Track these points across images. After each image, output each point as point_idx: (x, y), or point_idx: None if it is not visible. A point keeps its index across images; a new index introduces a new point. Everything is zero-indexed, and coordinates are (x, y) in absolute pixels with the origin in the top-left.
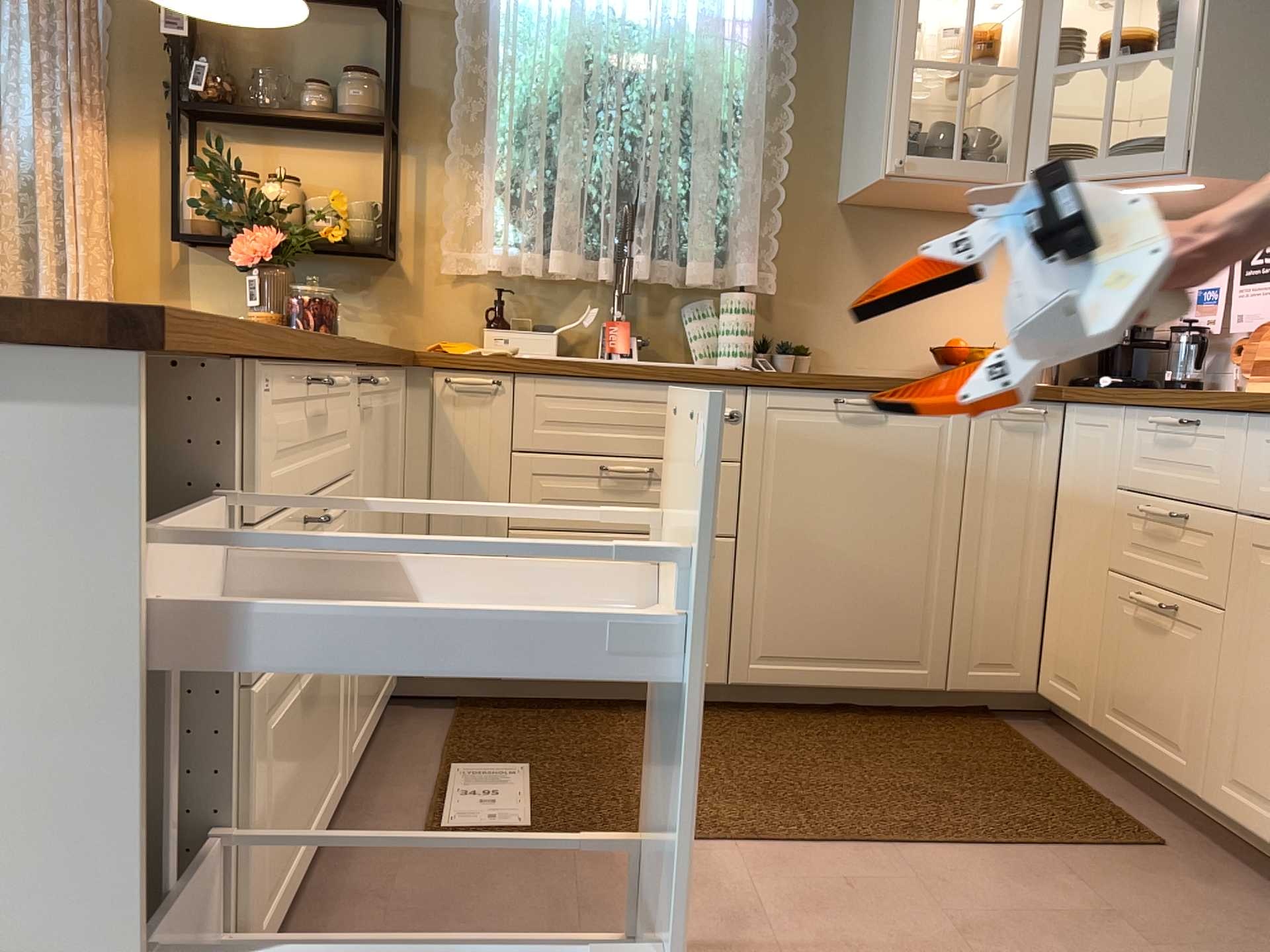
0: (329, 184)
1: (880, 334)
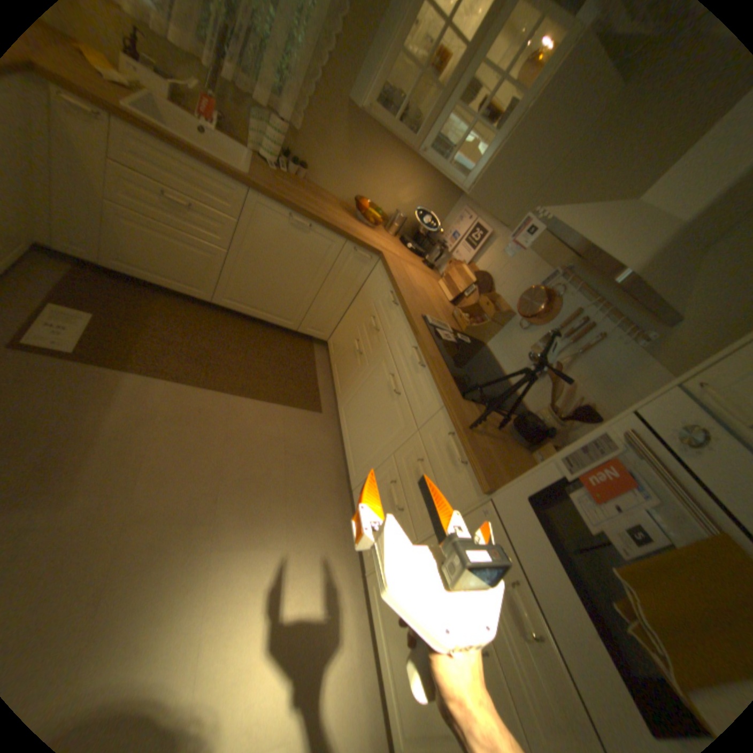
0: None
1: (341, 177)
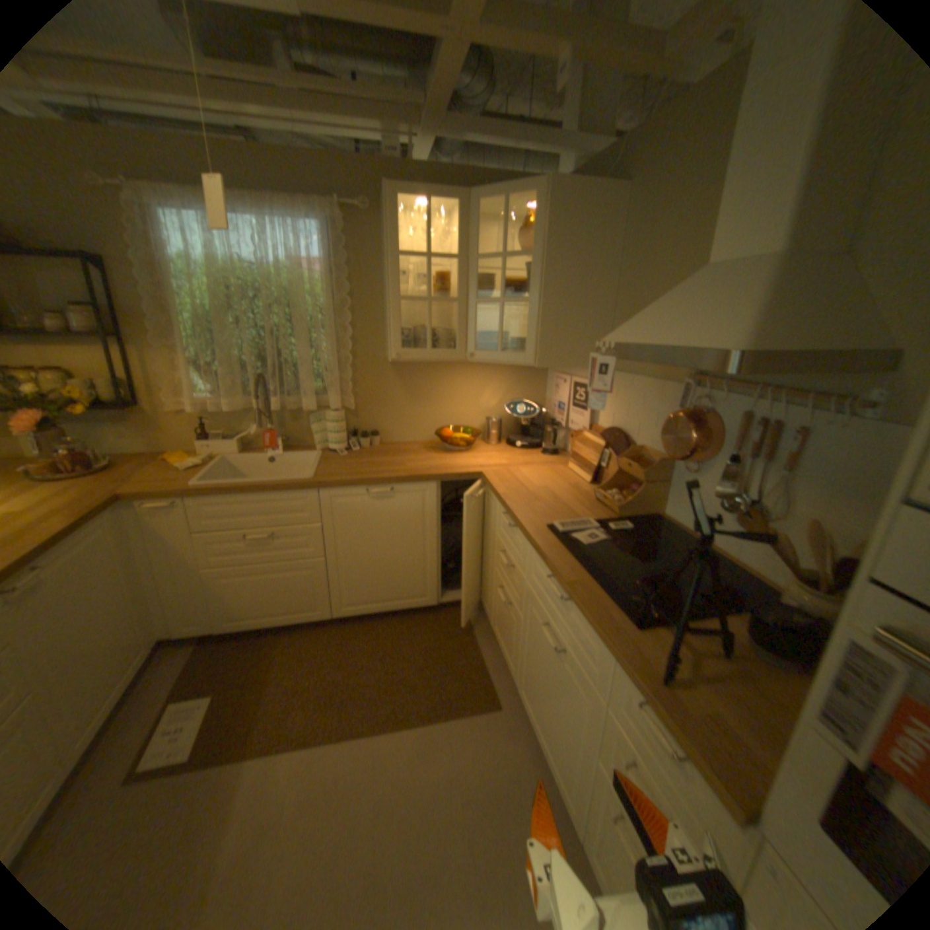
0: (82, 365)
1: (414, 420)
